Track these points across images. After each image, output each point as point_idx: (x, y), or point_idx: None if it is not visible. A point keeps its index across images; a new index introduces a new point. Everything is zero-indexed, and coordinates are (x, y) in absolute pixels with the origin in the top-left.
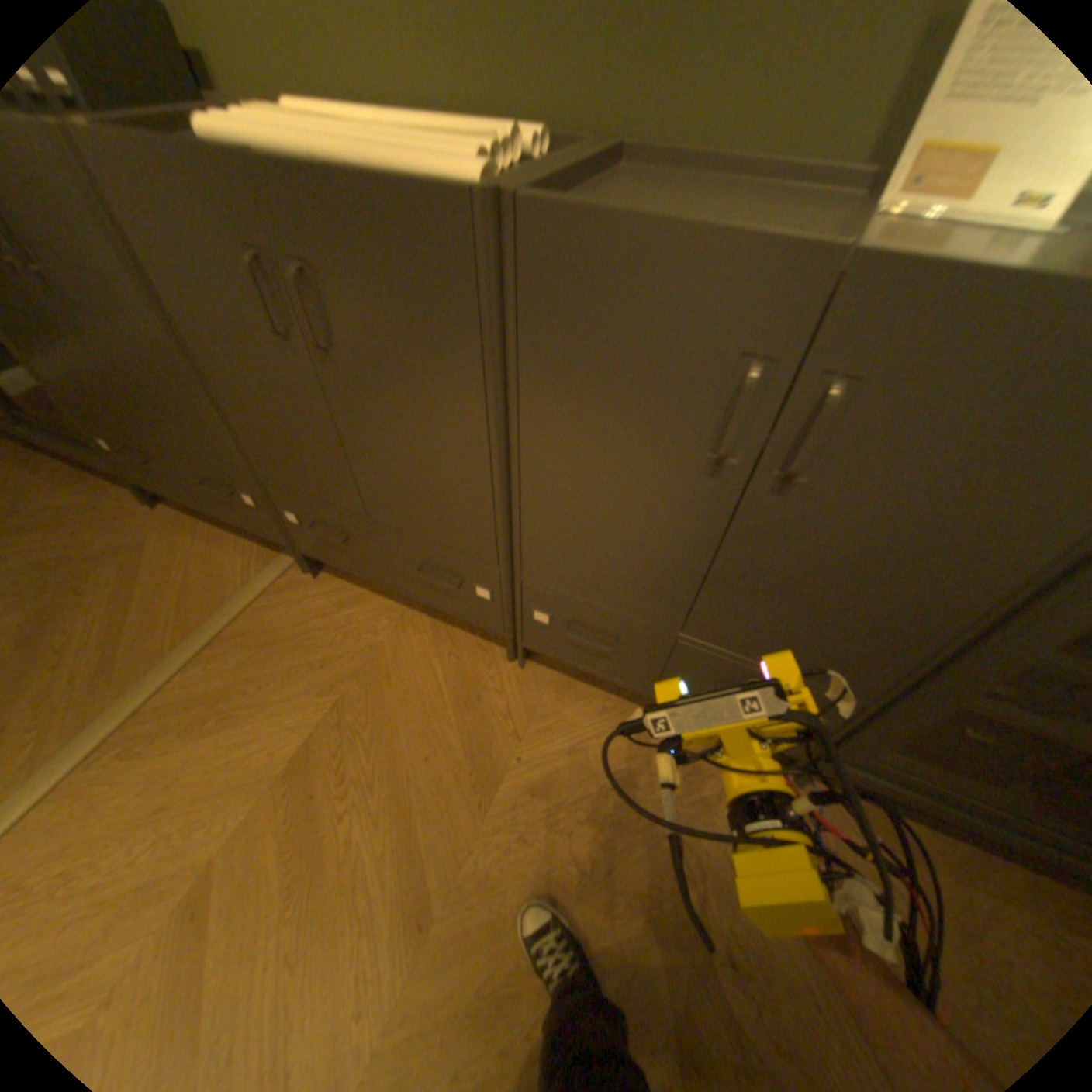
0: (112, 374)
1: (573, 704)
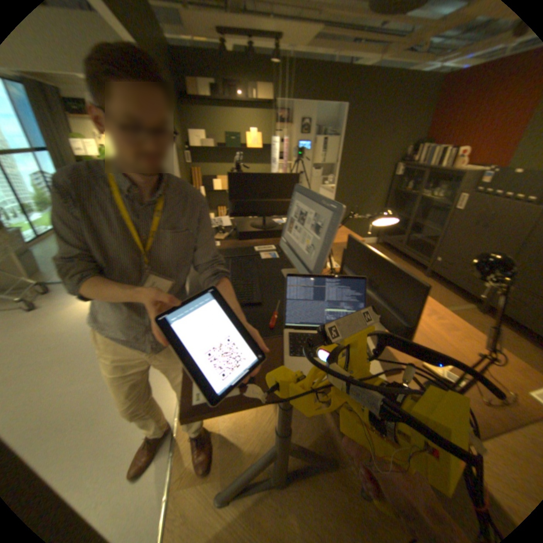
0: (477, 246)
1: None
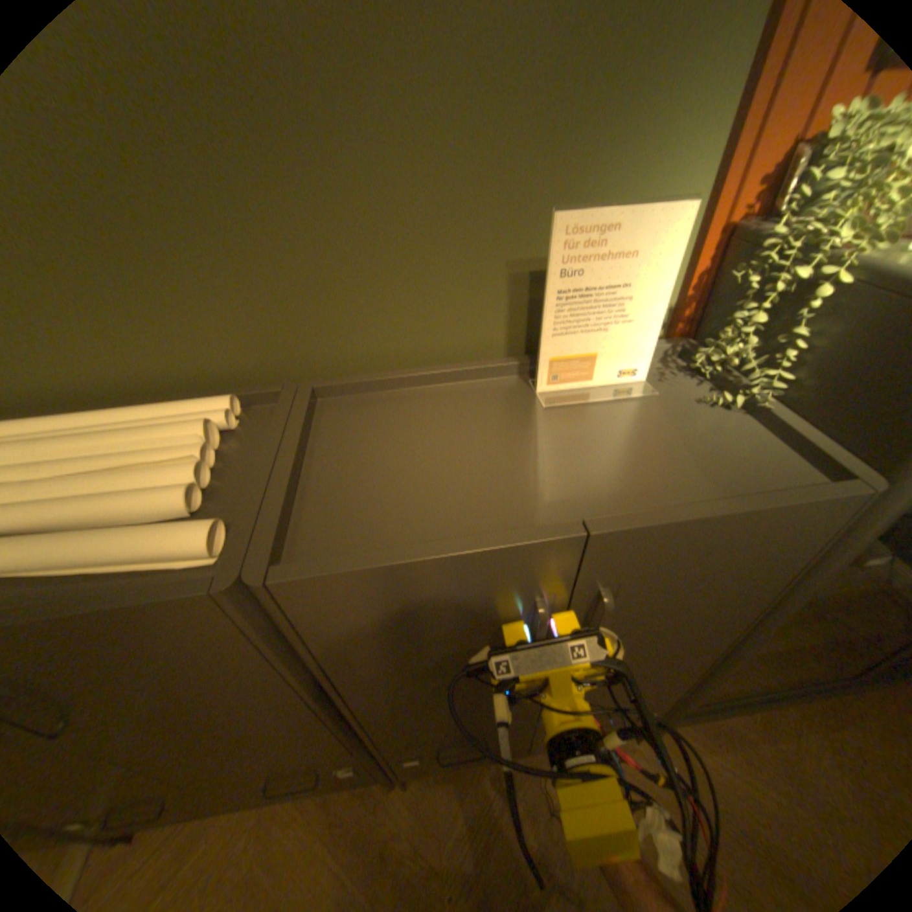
0: None
1: (465, 796)
